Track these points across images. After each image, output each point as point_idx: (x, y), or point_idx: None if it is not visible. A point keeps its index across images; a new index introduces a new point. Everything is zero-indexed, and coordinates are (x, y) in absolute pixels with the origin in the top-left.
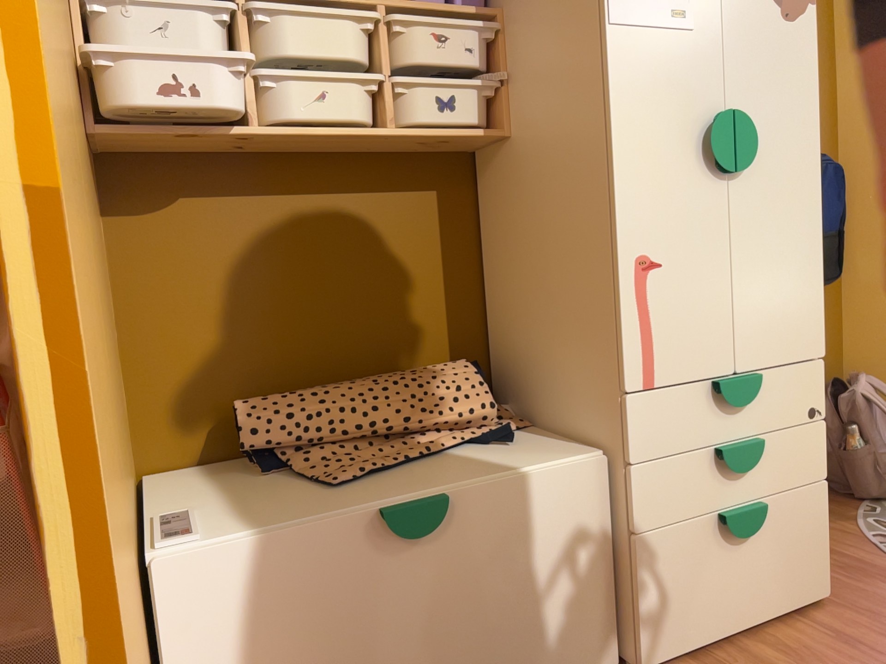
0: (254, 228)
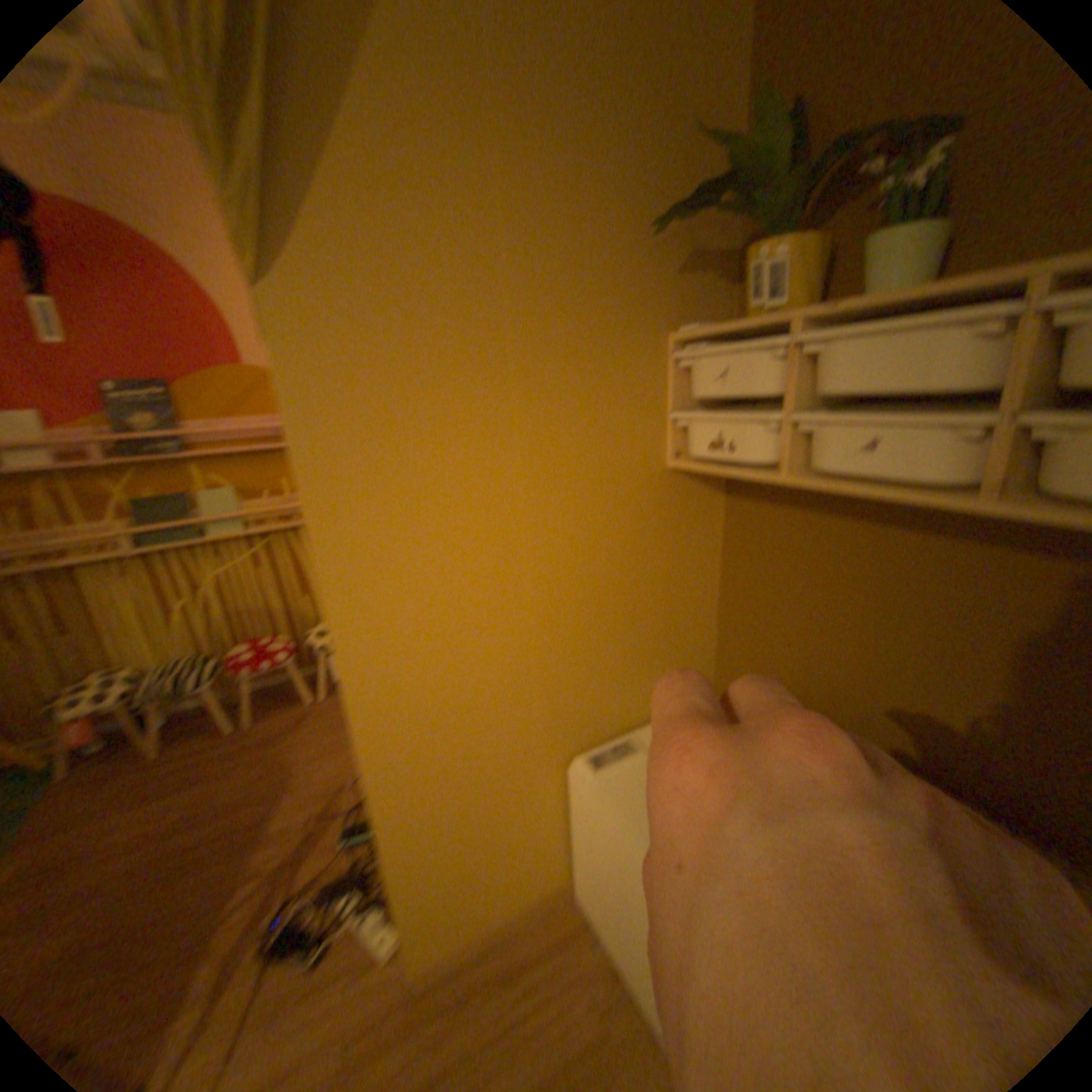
0: (839, 550)
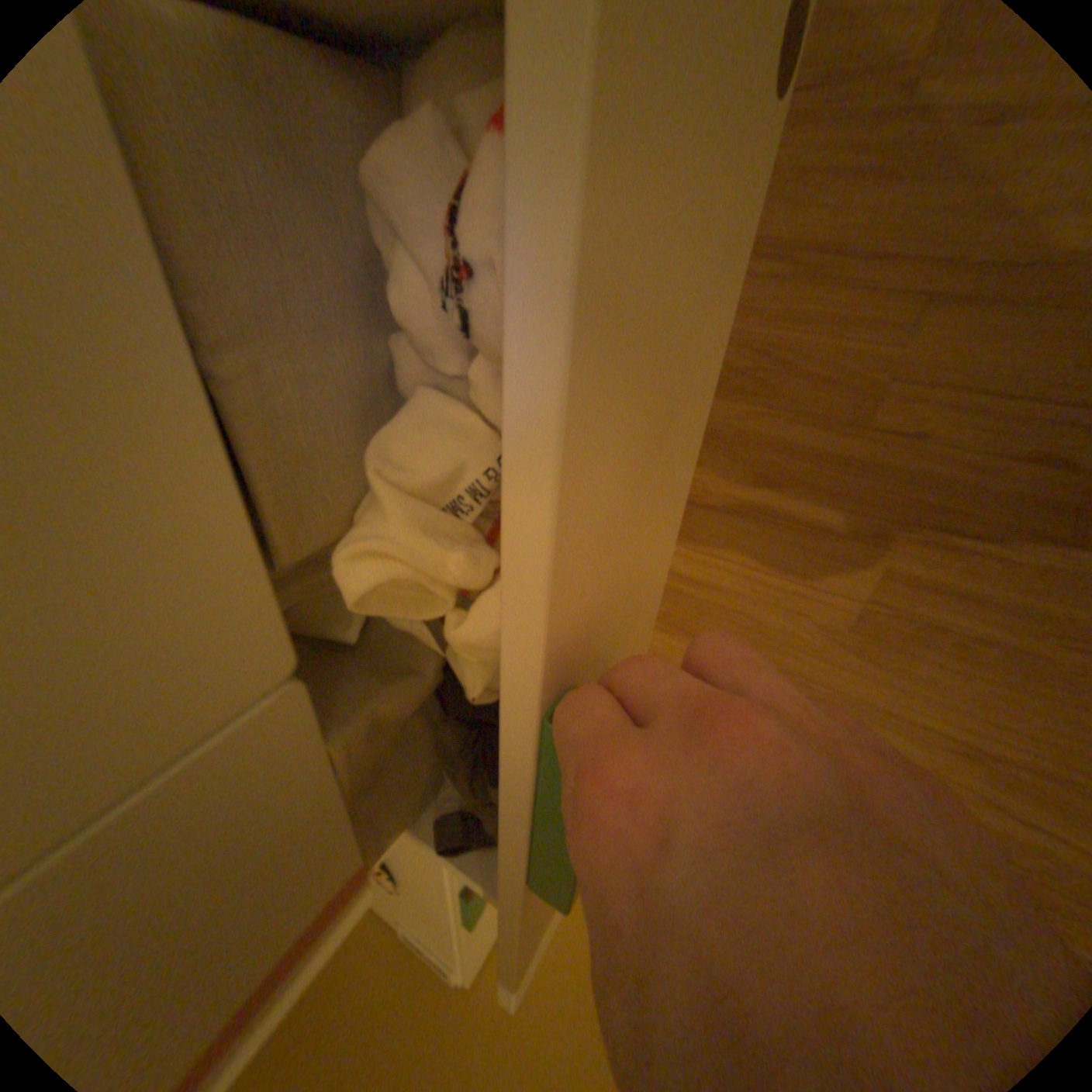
0: None
